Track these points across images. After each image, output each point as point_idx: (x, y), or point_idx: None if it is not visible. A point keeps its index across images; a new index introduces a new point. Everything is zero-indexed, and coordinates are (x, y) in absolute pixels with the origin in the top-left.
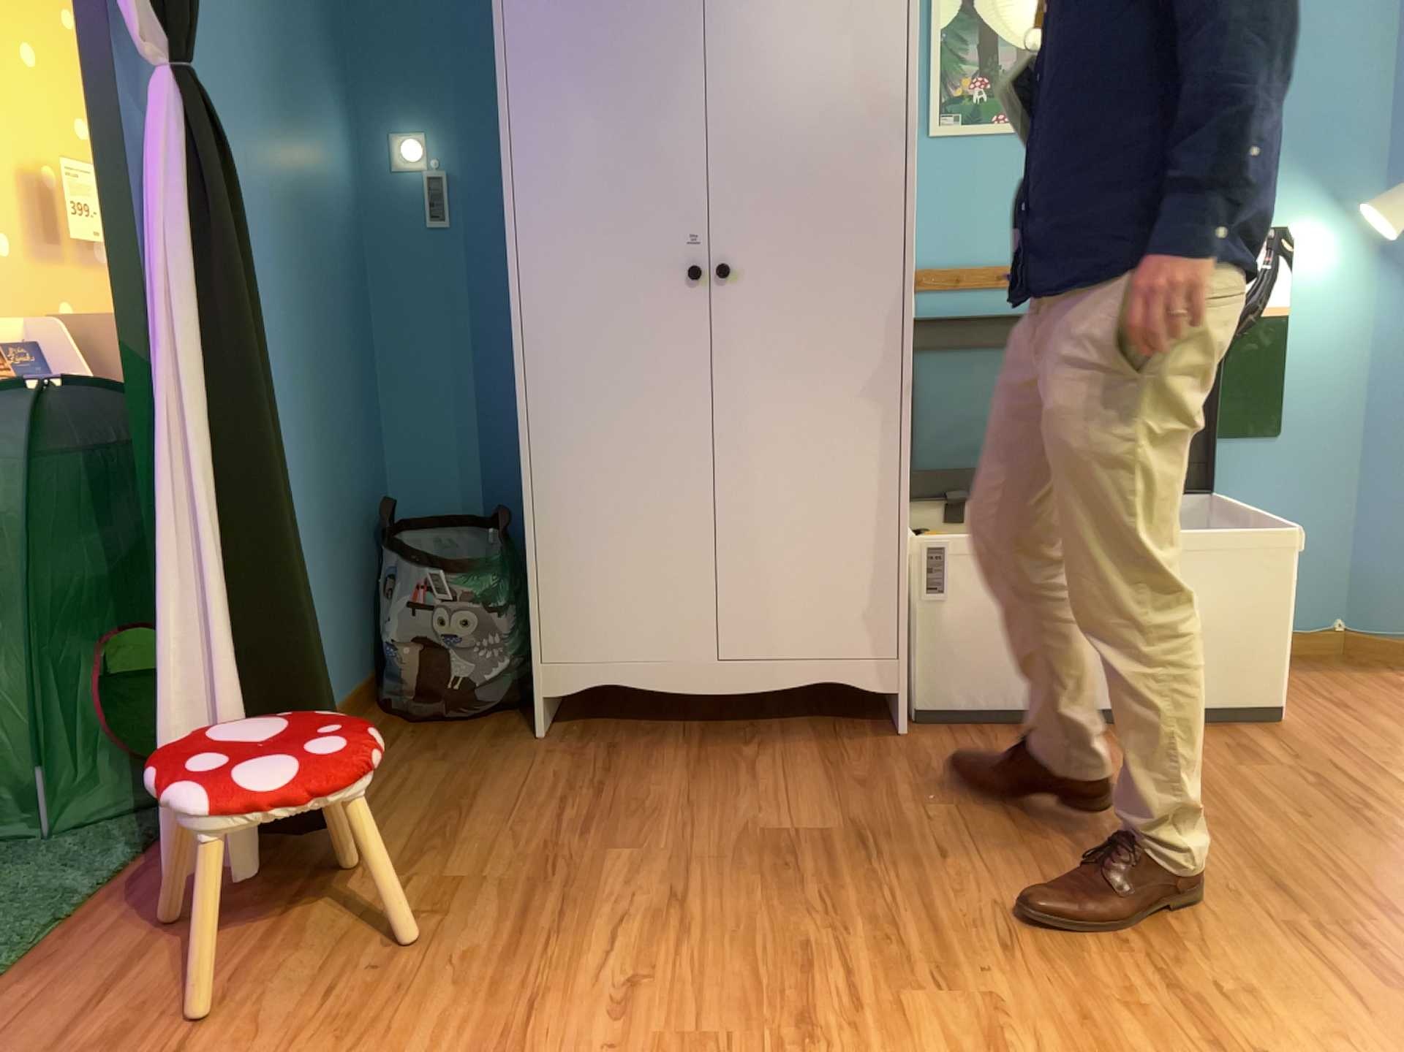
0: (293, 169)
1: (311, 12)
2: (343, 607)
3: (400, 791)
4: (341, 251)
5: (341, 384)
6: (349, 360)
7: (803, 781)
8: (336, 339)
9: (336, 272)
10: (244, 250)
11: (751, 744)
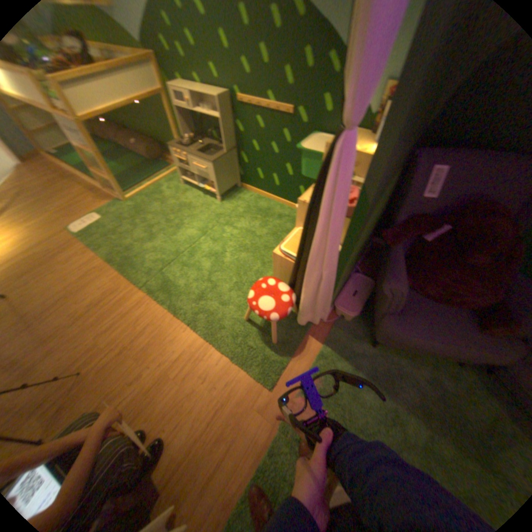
0: None
1: None
2: None
3: None
4: None
5: None
6: None
7: None
8: None
9: None
10: None
11: None
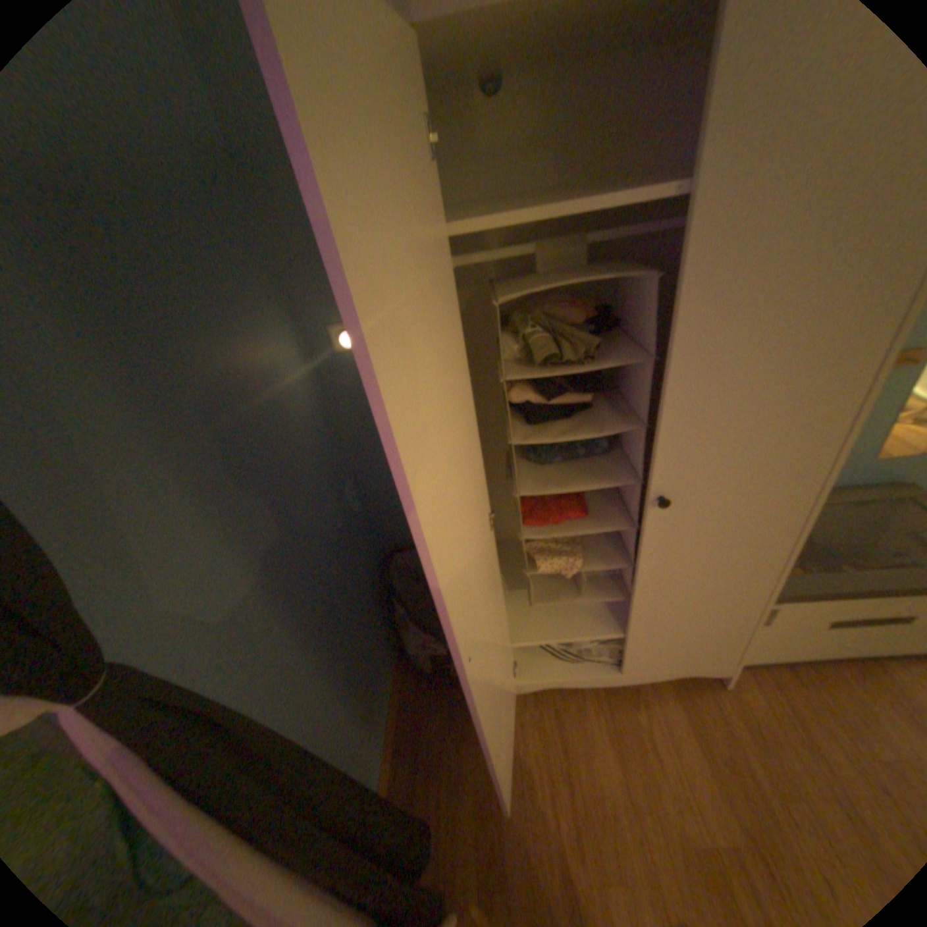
0: (266, 441)
1: (227, 266)
2: (381, 644)
3: (455, 794)
4: (316, 444)
5: (344, 531)
6: (344, 506)
7: (694, 765)
8: (333, 509)
9: (319, 465)
10: (272, 755)
11: (642, 707)
